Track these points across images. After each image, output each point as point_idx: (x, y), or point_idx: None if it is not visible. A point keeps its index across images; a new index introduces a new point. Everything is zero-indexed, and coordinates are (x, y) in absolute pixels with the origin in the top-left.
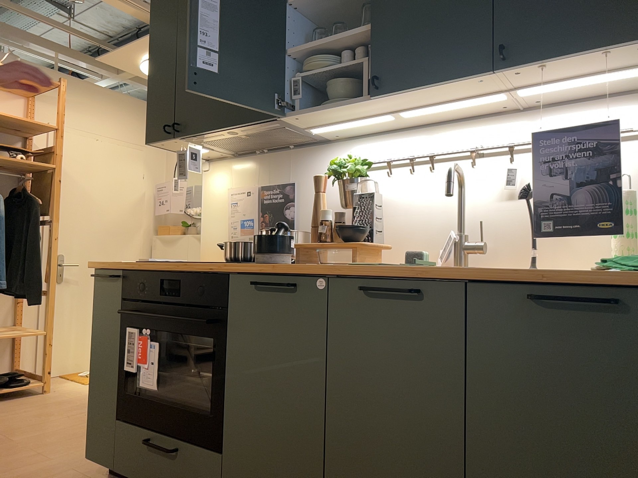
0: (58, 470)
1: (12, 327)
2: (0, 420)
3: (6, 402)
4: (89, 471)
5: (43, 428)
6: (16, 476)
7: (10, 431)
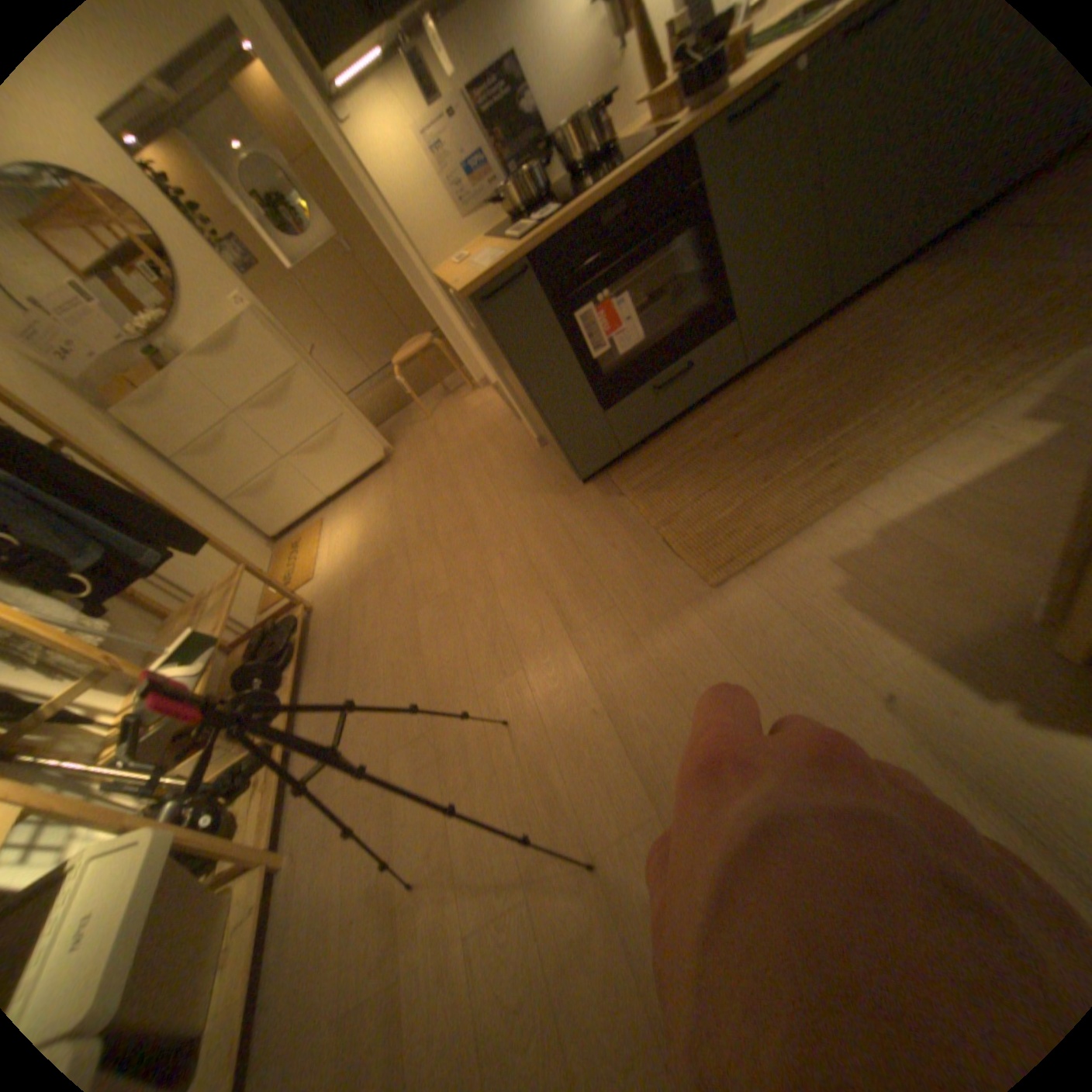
0: (549, 523)
1: (167, 617)
2: (372, 621)
3: (311, 637)
4: (566, 499)
5: (426, 571)
6: (543, 551)
7: (415, 599)
